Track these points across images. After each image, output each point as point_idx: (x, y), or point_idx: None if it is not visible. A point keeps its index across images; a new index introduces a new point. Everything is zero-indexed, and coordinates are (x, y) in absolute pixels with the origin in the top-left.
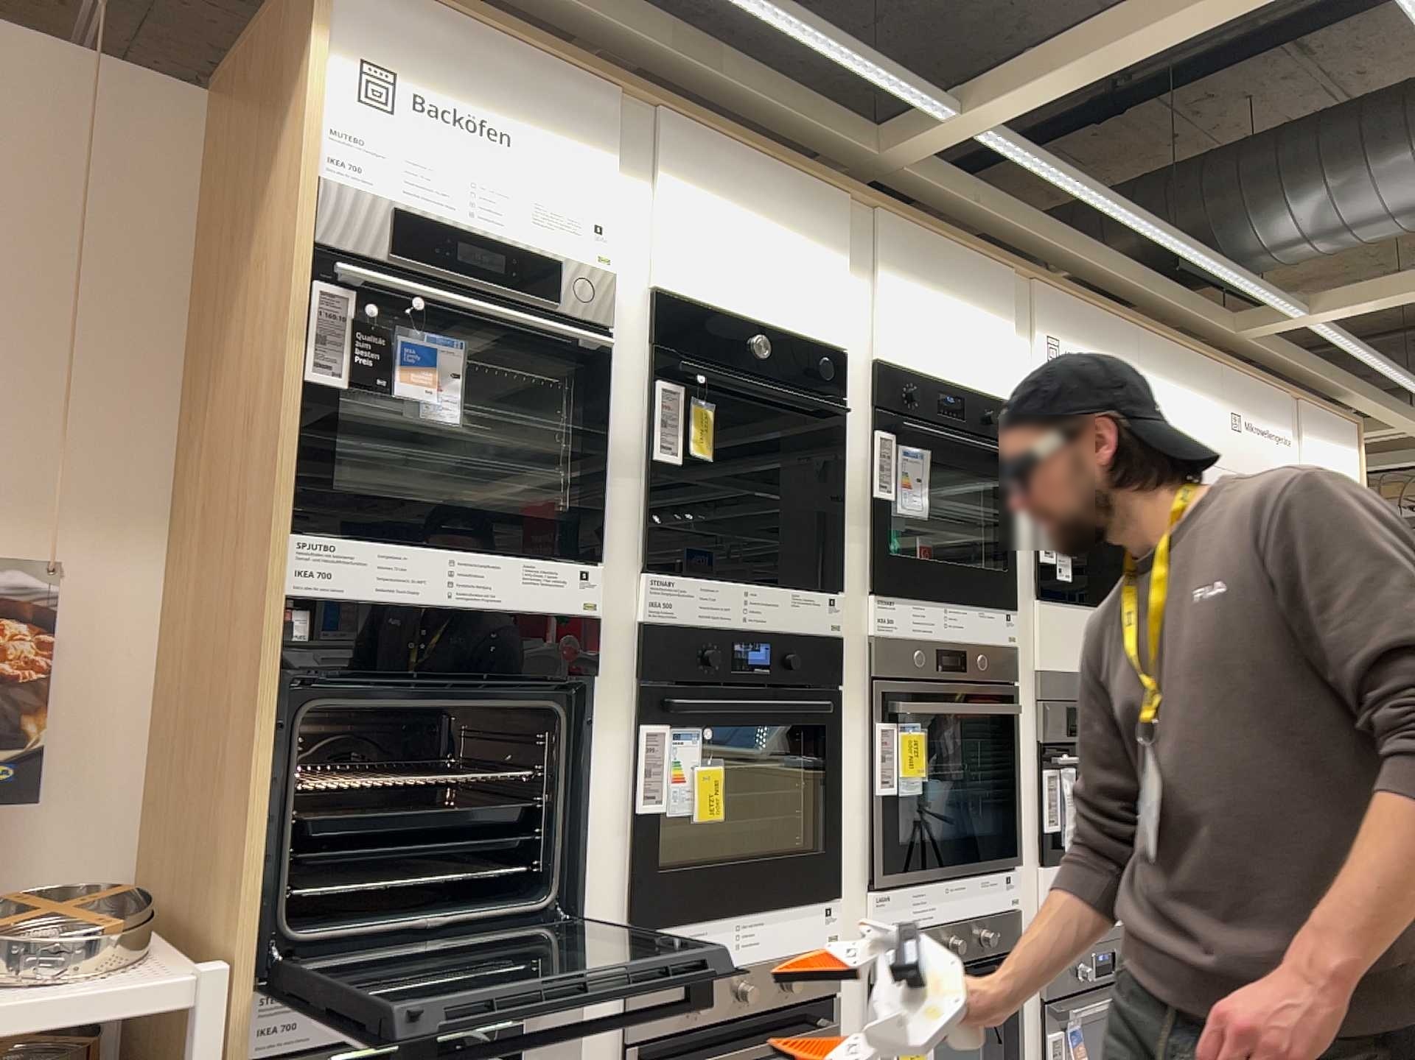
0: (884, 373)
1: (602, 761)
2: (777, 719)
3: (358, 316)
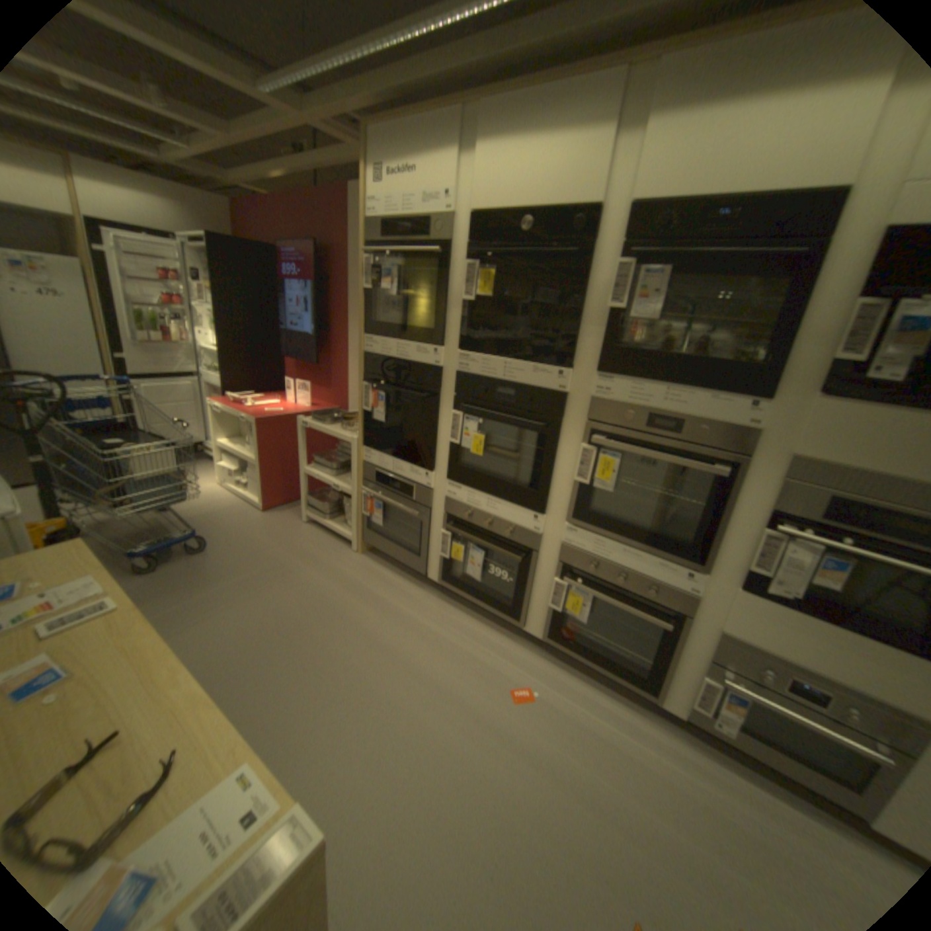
0: (651, 203)
1: (440, 423)
2: (526, 430)
3: (377, 261)
